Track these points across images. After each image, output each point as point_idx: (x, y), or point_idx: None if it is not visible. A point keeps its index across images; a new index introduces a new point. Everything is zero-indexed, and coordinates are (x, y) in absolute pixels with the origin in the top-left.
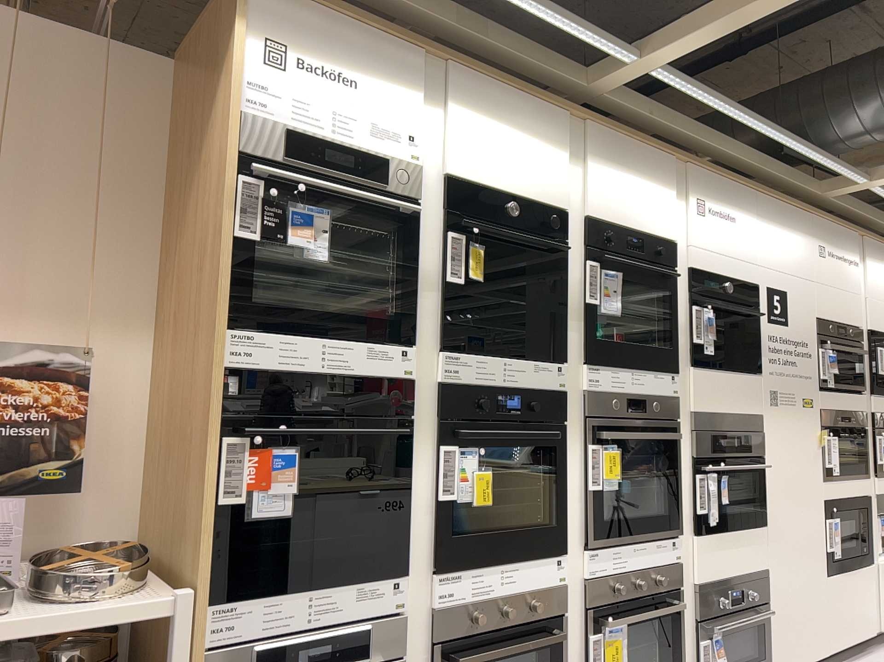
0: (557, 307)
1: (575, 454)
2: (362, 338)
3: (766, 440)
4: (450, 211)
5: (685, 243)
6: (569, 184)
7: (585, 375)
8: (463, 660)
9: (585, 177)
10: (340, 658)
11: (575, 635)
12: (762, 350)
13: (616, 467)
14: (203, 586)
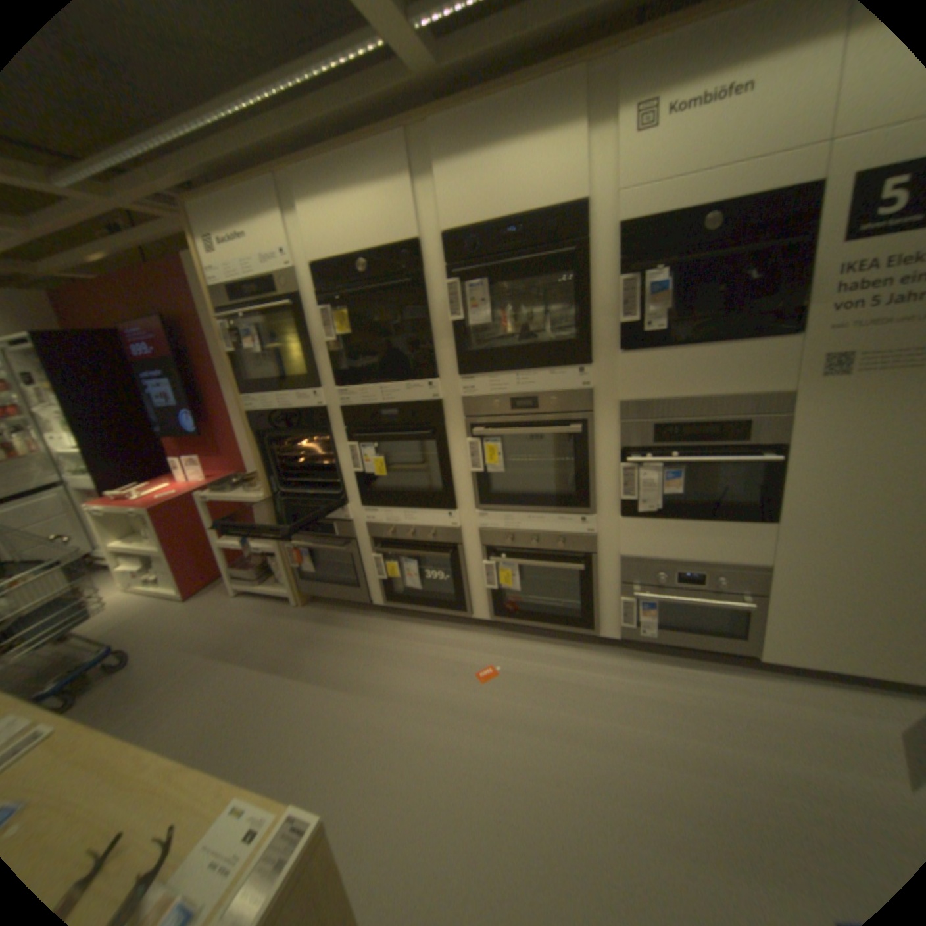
0: (422, 334)
1: (458, 446)
2: (290, 390)
3: (799, 426)
4: (314, 293)
5: (614, 189)
6: (416, 209)
7: (459, 386)
8: (387, 551)
9: (432, 190)
10: (324, 534)
11: (474, 559)
12: (816, 295)
13: (493, 458)
14: (266, 497)
